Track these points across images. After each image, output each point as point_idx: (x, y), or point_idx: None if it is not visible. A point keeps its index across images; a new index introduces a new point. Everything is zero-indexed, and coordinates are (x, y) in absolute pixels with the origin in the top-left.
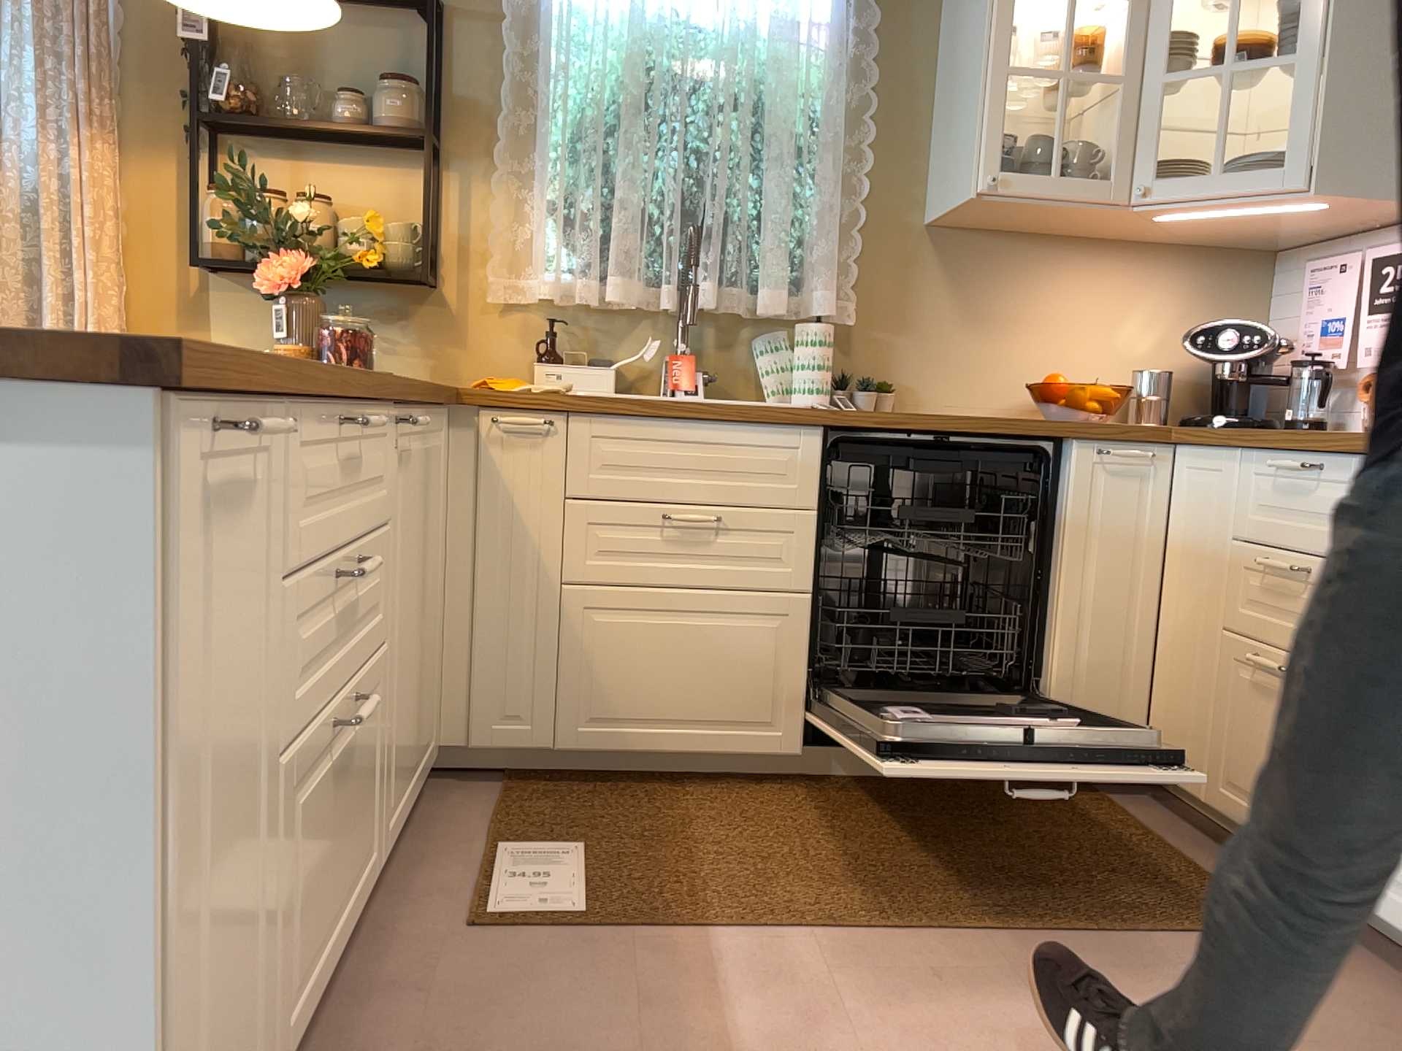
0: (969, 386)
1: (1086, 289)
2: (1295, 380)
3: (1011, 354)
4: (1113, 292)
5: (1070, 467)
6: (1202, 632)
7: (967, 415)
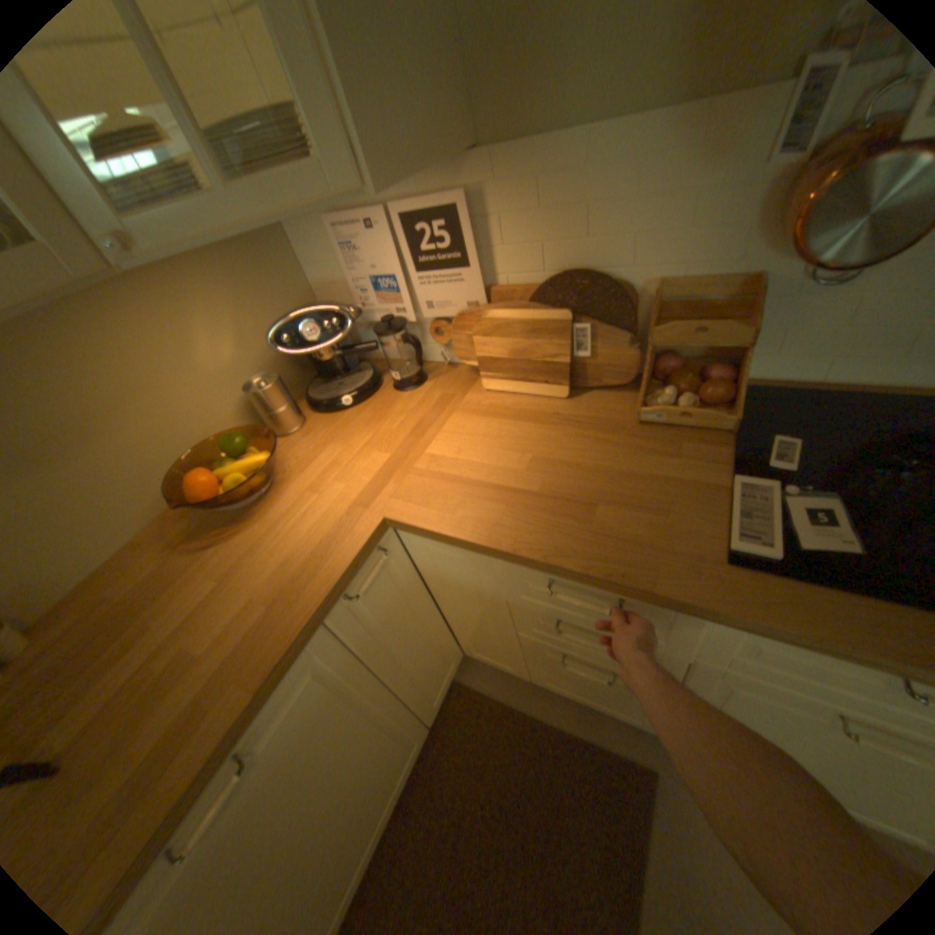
0: (90, 525)
1: (119, 338)
2: (378, 339)
3: (104, 460)
4: (151, 320)
5: (332, 637)
6: (491, 624)
7: (119, 546)
